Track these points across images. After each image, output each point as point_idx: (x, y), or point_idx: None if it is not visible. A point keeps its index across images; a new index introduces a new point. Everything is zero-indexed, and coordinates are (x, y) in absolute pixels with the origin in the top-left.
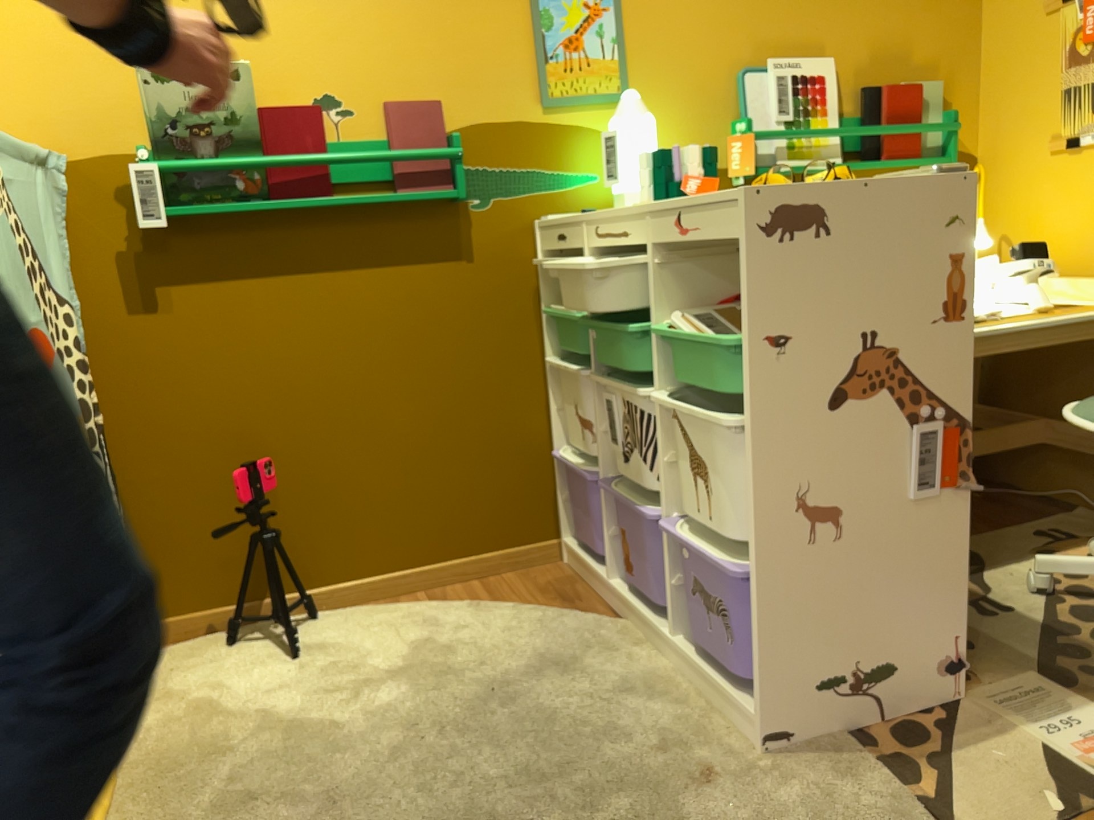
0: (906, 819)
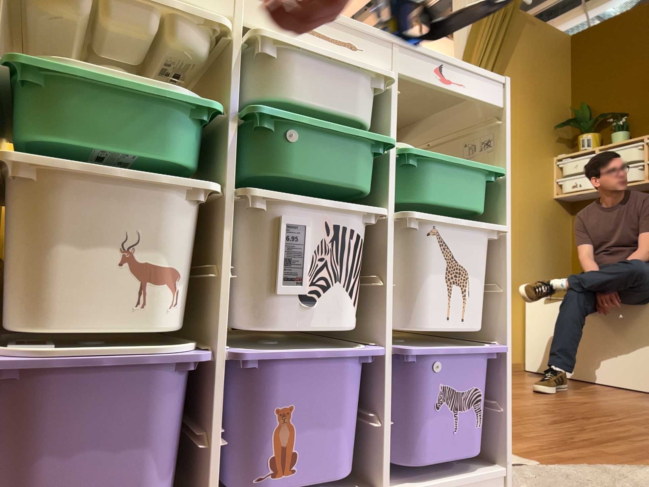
0: (525, 465)
